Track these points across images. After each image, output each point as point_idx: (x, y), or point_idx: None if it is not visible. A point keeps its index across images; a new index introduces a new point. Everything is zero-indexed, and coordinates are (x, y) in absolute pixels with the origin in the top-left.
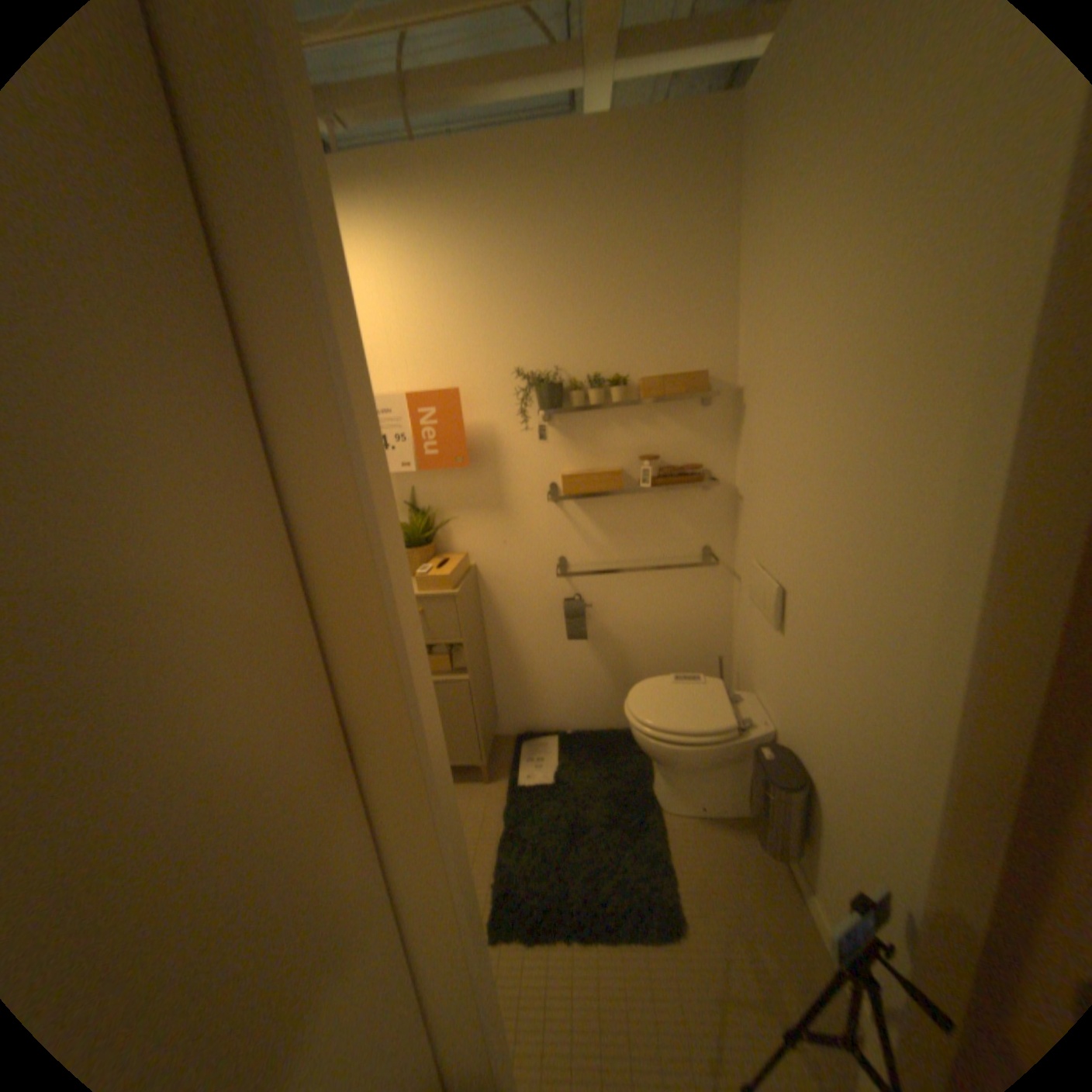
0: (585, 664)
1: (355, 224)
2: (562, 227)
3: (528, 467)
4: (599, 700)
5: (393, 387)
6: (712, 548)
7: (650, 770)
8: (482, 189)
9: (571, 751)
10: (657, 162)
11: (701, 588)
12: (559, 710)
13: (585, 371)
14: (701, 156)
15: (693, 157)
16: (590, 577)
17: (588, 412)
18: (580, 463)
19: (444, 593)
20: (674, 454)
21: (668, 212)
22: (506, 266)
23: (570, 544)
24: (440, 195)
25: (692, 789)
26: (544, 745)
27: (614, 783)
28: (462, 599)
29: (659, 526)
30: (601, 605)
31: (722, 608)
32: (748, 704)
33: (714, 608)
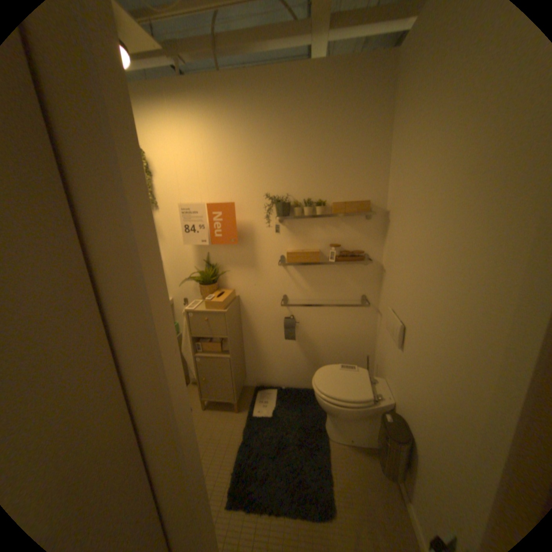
0: (294, 352)
1: (186, 113)
2: (295, 118)
3: (269, 246)
4: (301, 371)
5: (201, 199)
6: (367, 295)
7: (325, 414)
8: (253, 96)
9: (283, 398)
10: (349, 85)
11: (360, 317)
12: (279, 375)
13: (303, 196)
14: (374, 82)
15: (369, 83)
16: (299, 306)
17: (304, 218)
18: (298, 245)
19: (219, 311)
20: (349, 244)
21: (354, 112)
22: (264, 138)
23: (289, 288)
24: (231, 99)
25: (346, 429)
26: (269, 393)
27: (304, 420)
28: (229, 314)
29: (338, 282)
30: (305, 322)
31: (371, 328)
32: (381, 385)
33: (366, 328)
